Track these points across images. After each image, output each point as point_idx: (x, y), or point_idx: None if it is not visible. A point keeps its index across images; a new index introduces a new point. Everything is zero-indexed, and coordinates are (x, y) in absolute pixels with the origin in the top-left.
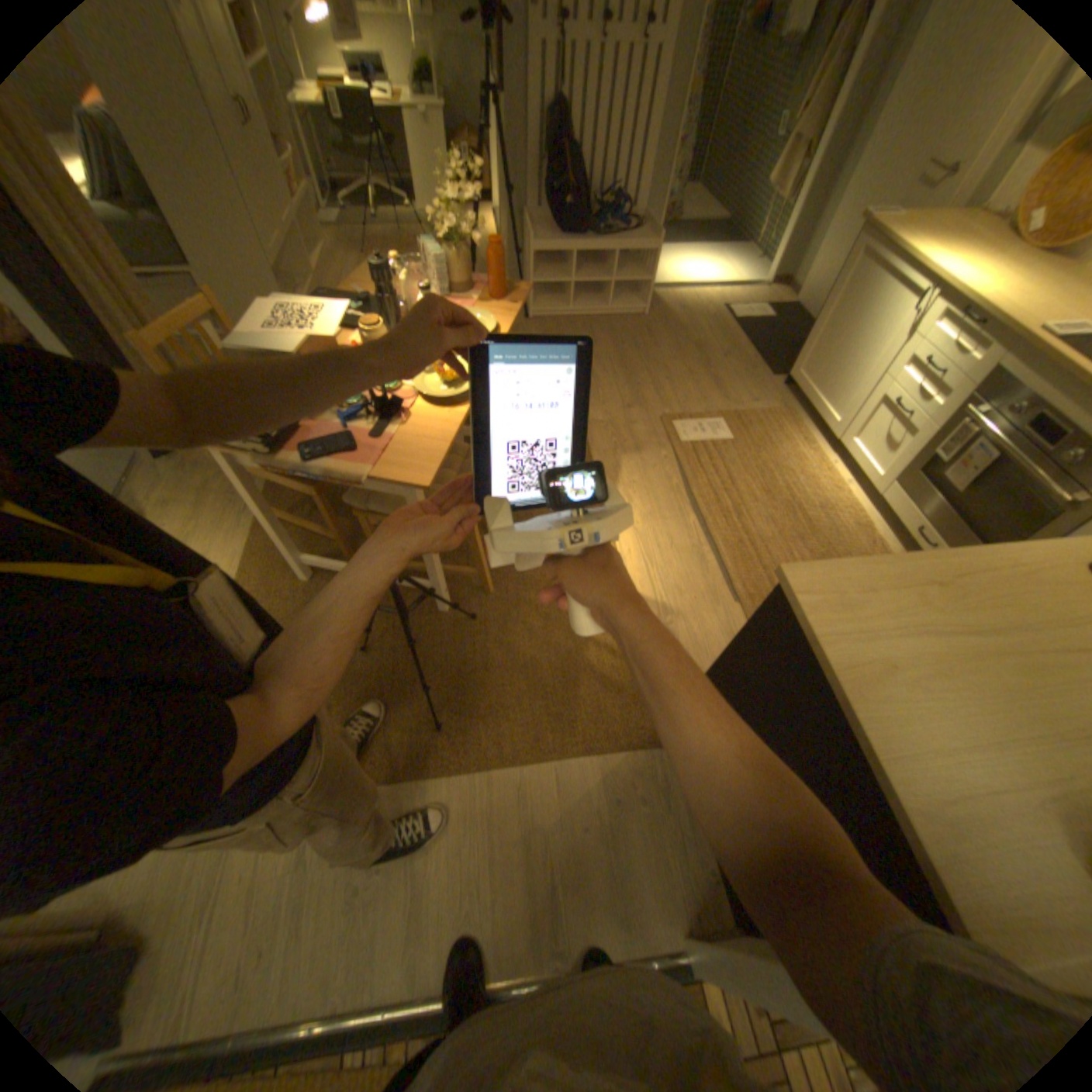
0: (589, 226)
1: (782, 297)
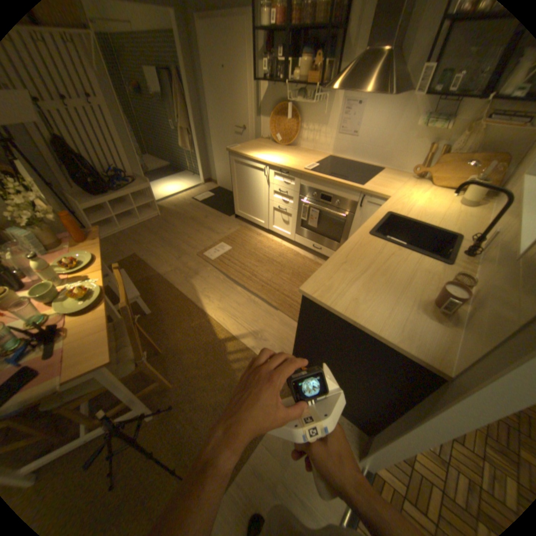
0: (107, 187)
1: (212, 186)
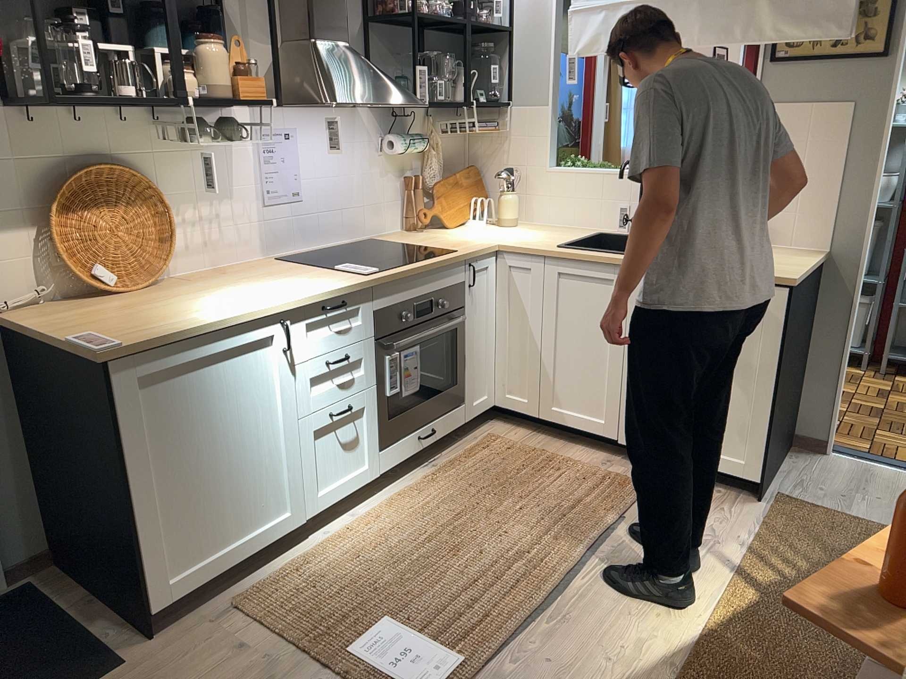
0: None
1: None
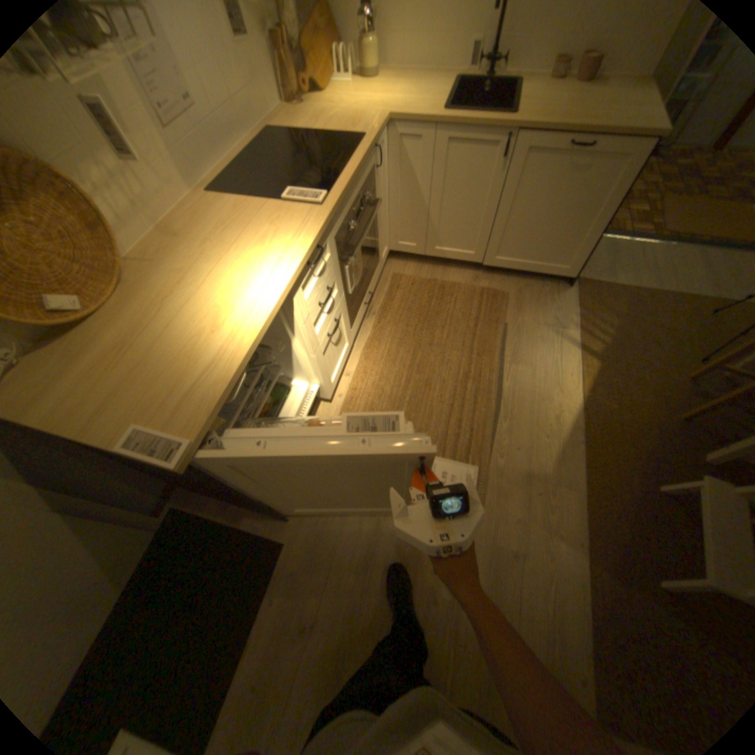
0: None
1: None
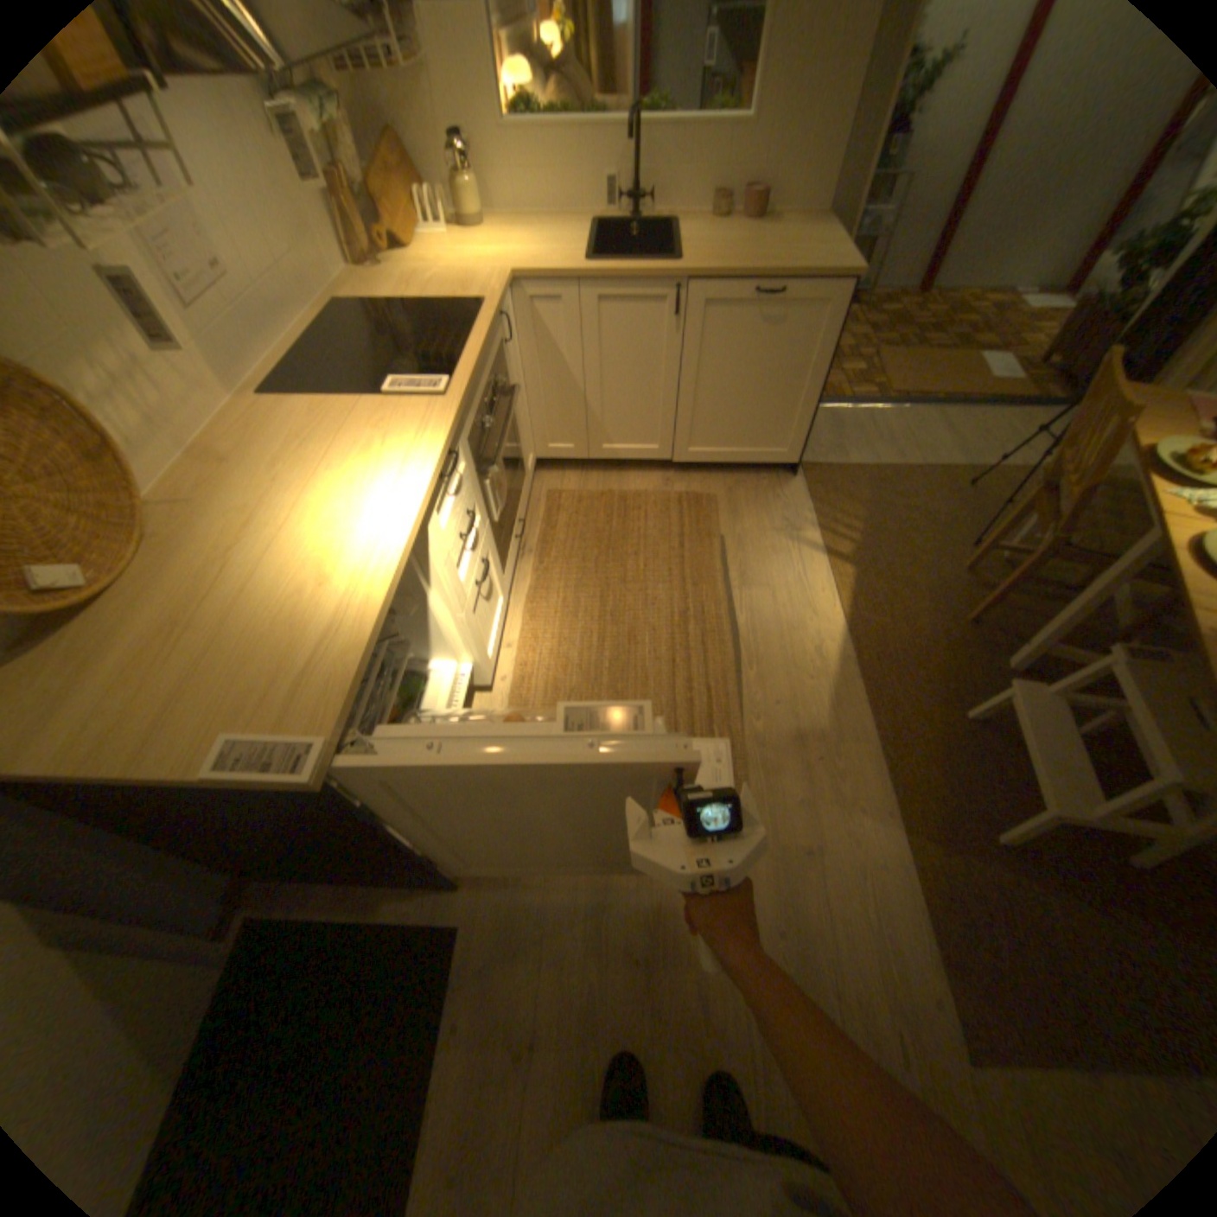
0: None
1: None
